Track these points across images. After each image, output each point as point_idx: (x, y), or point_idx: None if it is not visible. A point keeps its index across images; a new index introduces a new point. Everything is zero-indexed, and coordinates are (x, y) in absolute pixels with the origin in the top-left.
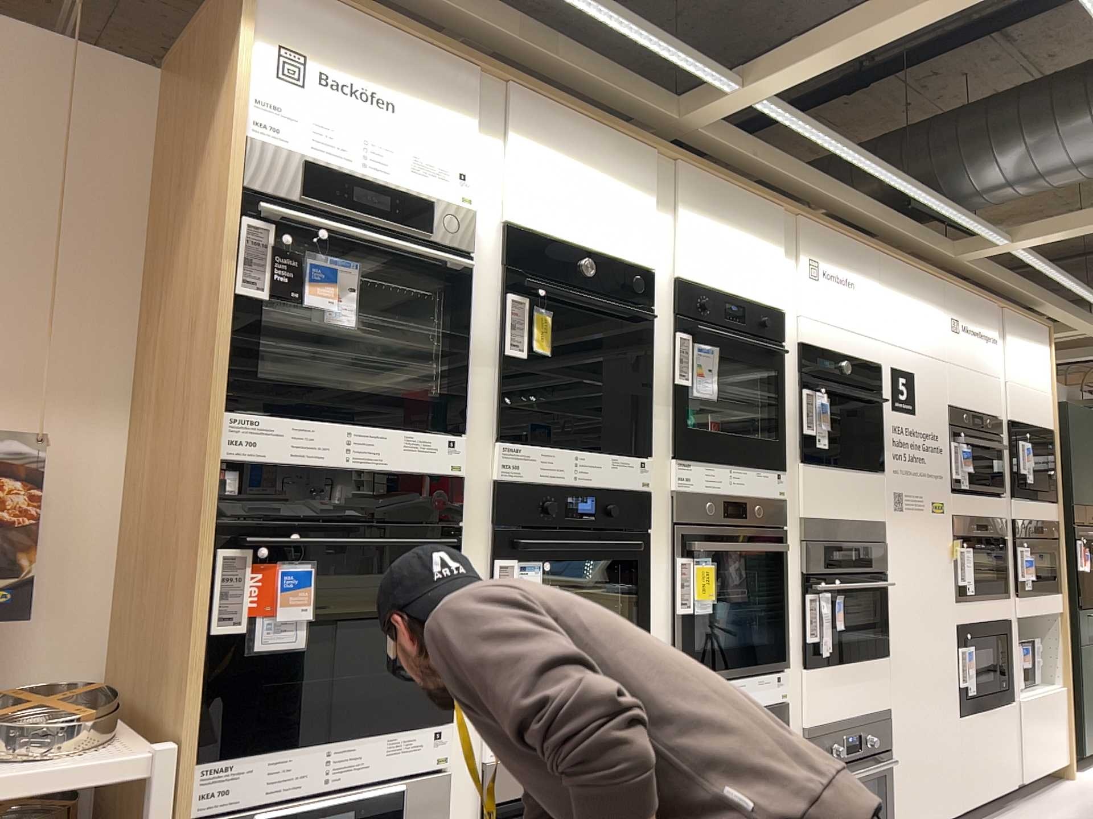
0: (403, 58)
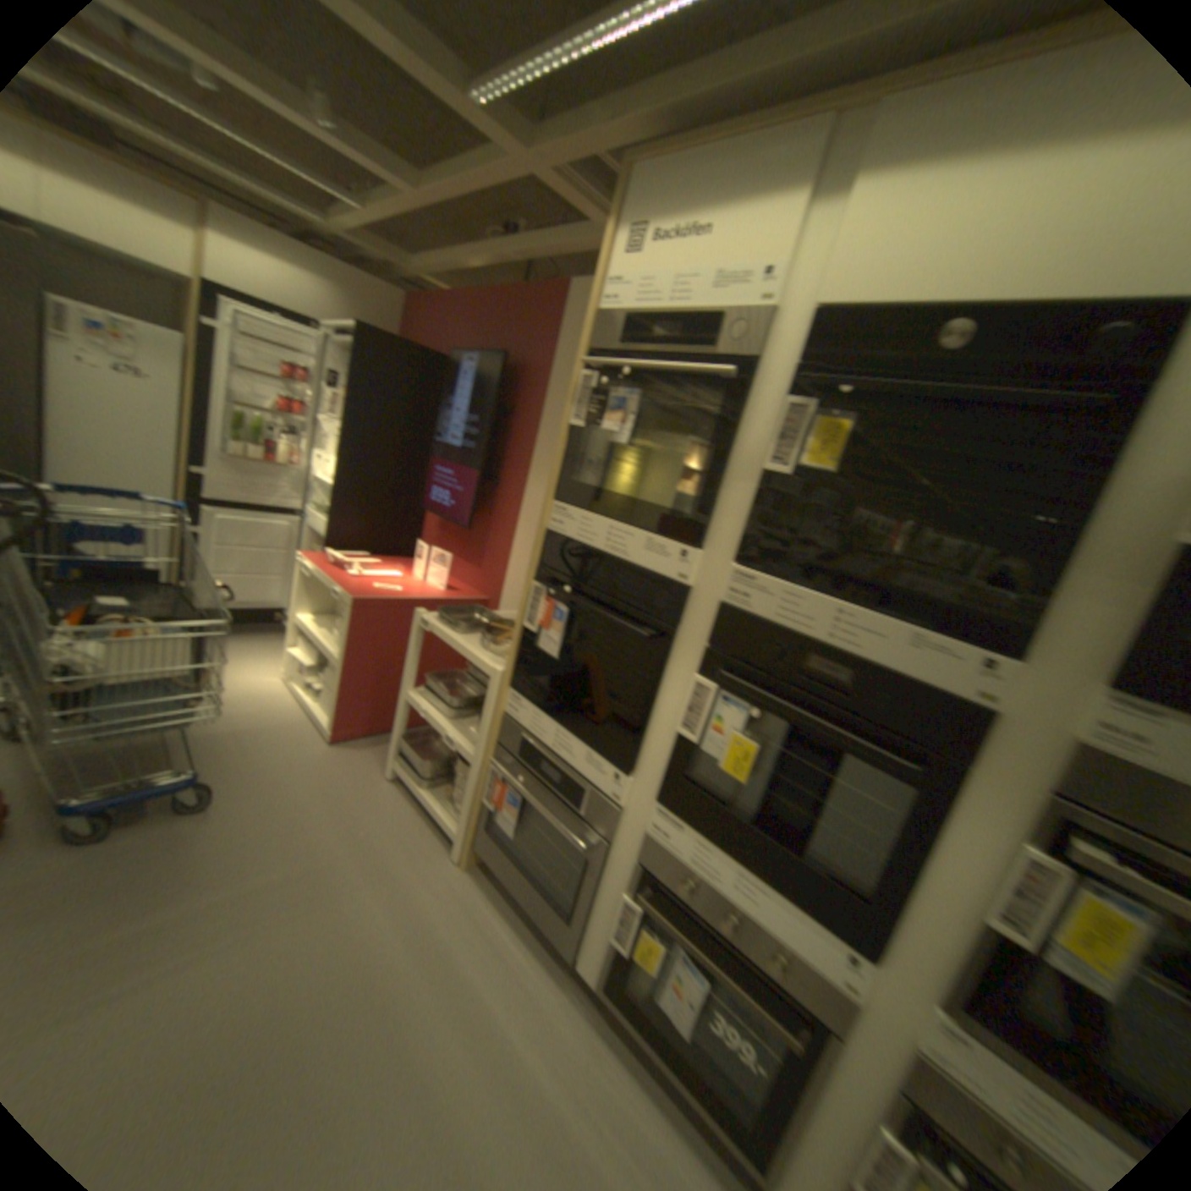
0: (725, 154)
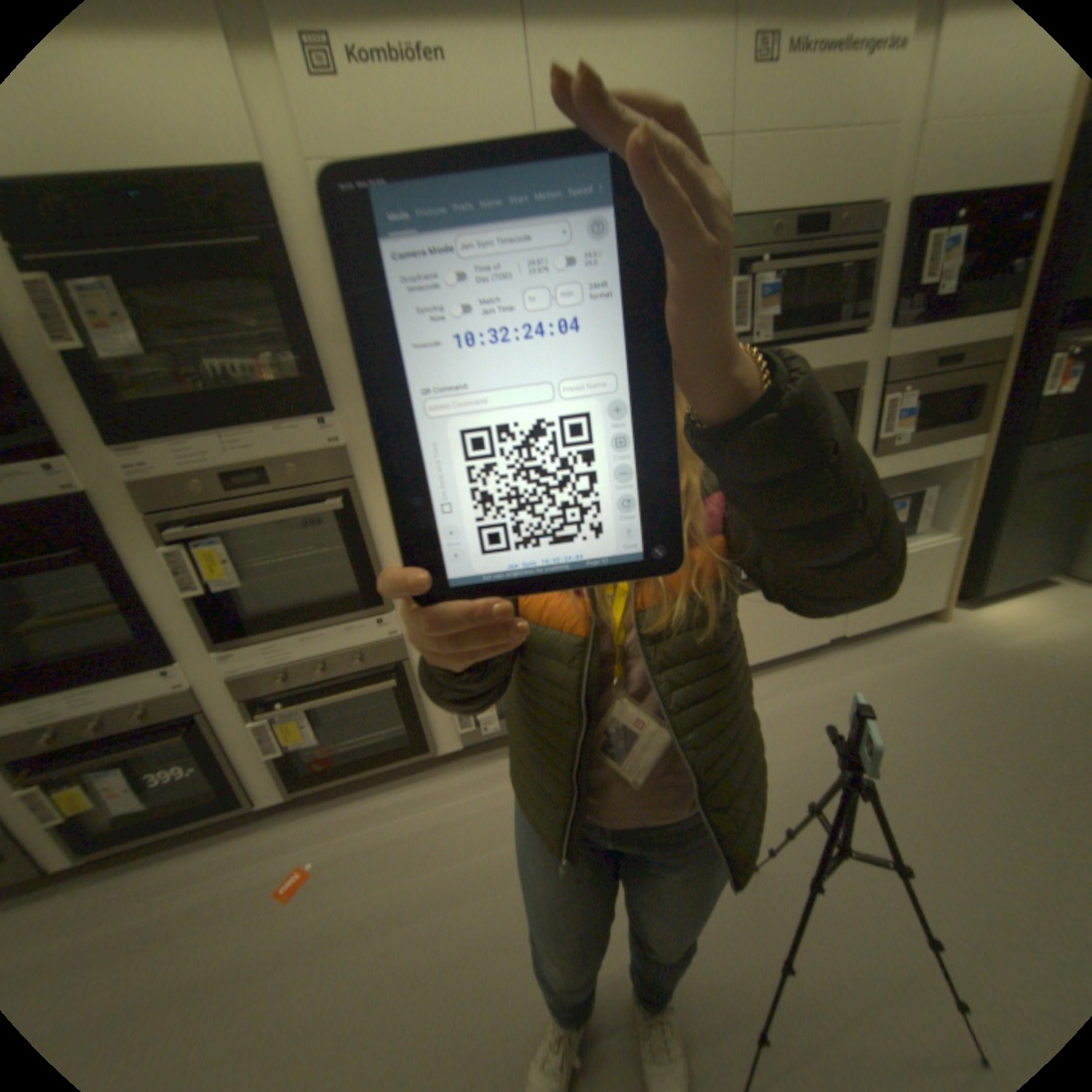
0: None
